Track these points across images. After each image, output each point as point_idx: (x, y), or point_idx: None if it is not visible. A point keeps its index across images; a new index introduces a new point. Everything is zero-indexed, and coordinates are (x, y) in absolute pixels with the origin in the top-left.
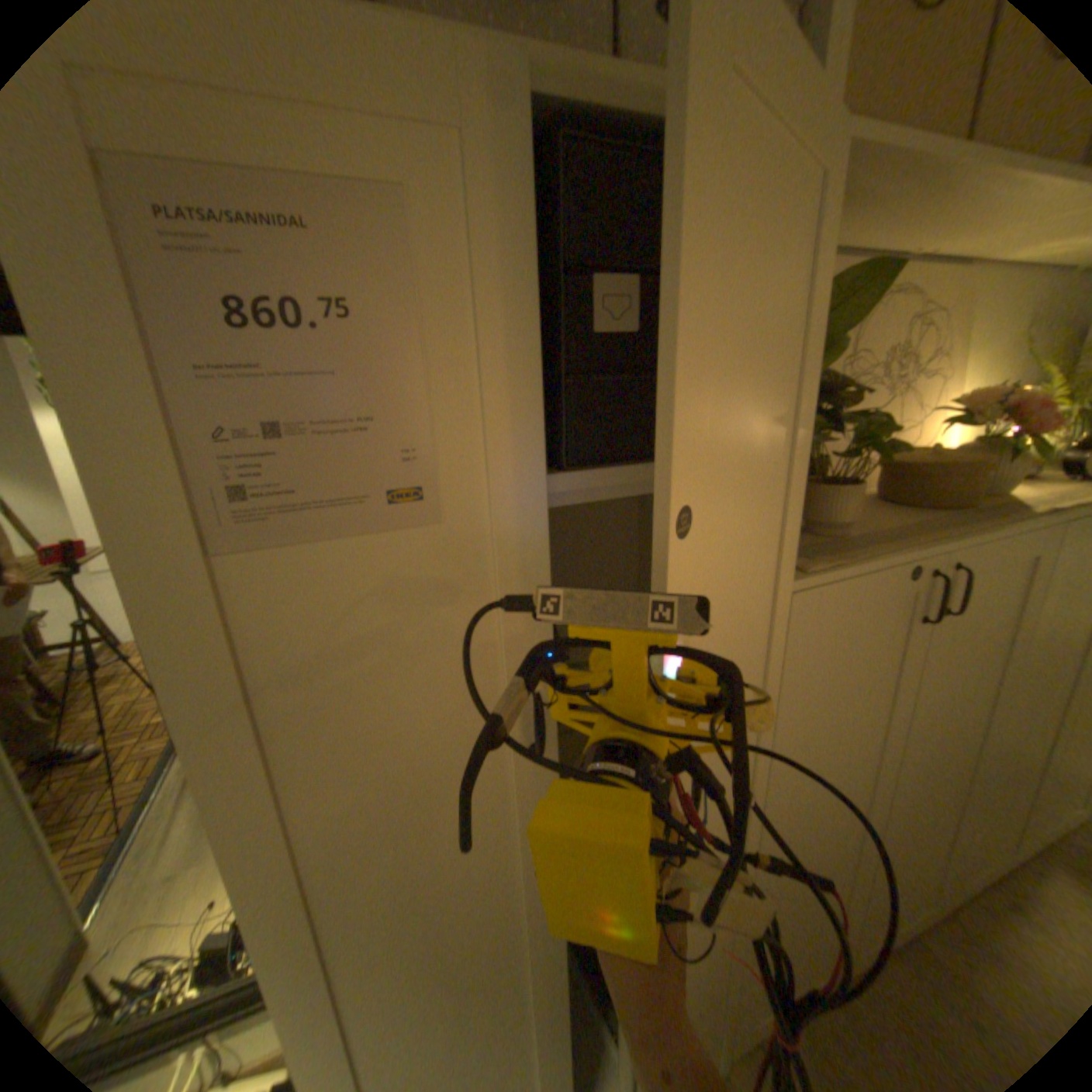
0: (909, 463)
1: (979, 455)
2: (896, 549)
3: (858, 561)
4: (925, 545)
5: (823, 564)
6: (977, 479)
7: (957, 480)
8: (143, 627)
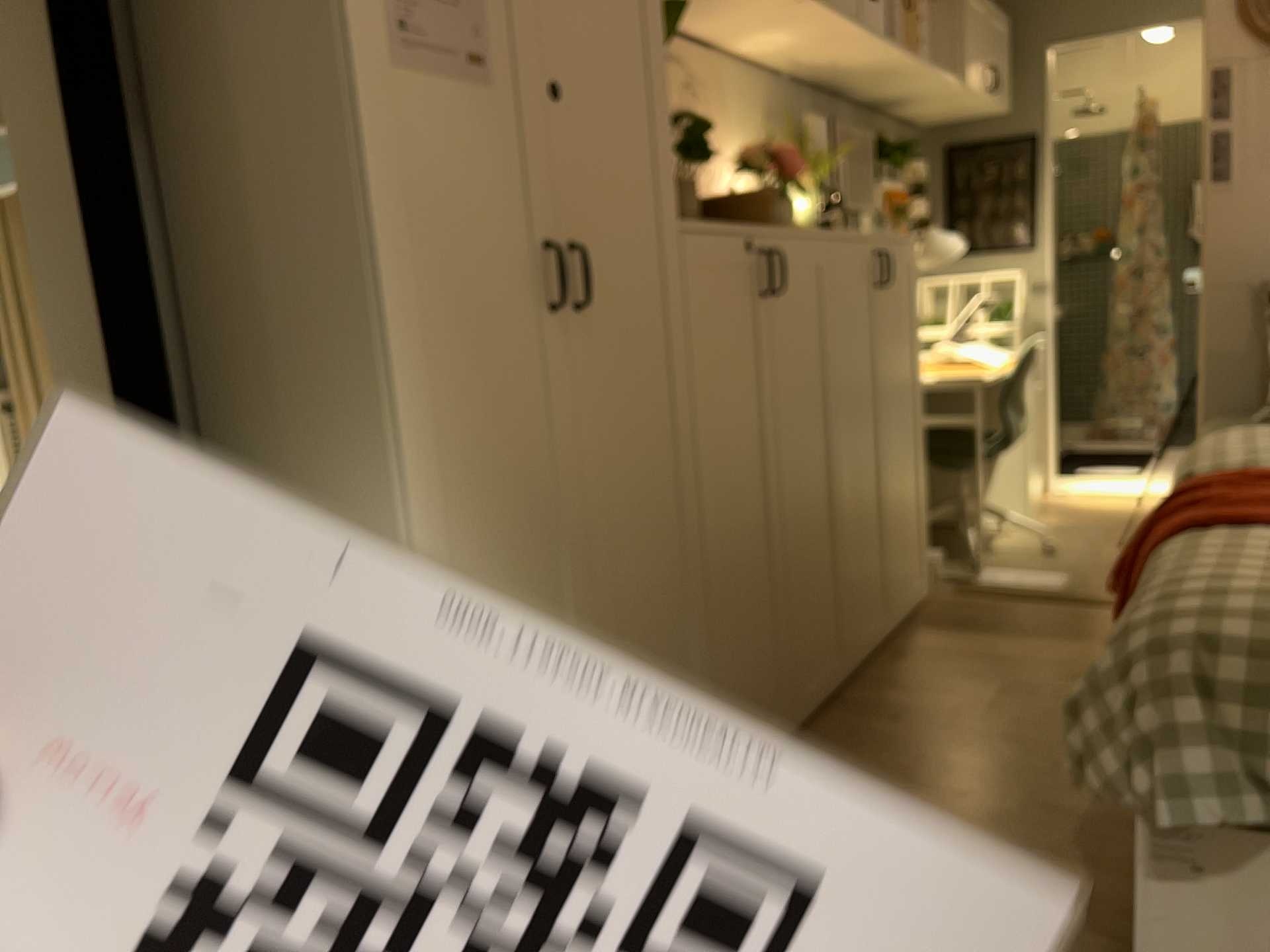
0: (715, 197)
1: (760, 196)
2: (731, 226)
3: (712, 224)
4: (747, 227)
5: (691, 222)
6: (765, 206)
7: (752, 207)
8: (364, 100)
